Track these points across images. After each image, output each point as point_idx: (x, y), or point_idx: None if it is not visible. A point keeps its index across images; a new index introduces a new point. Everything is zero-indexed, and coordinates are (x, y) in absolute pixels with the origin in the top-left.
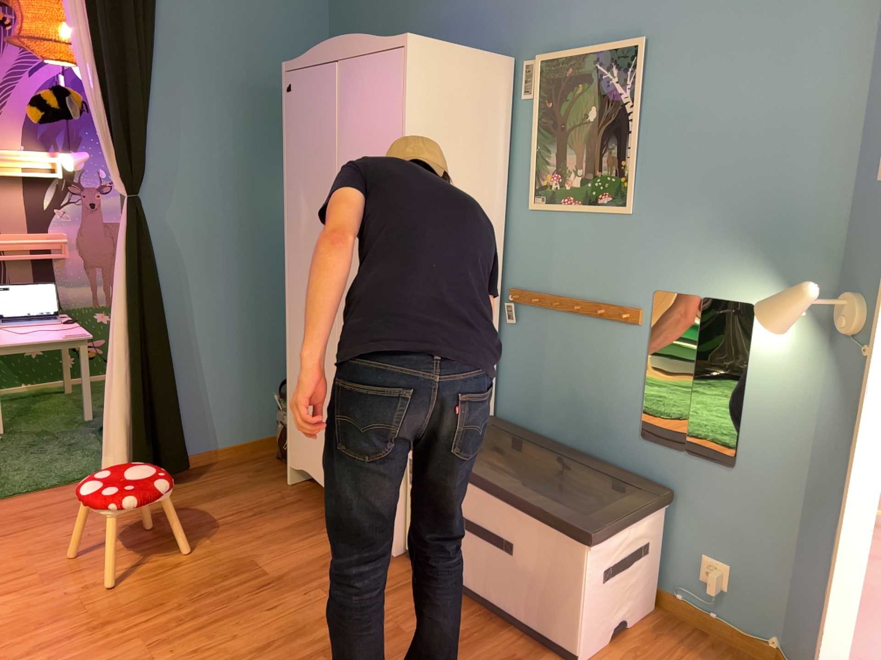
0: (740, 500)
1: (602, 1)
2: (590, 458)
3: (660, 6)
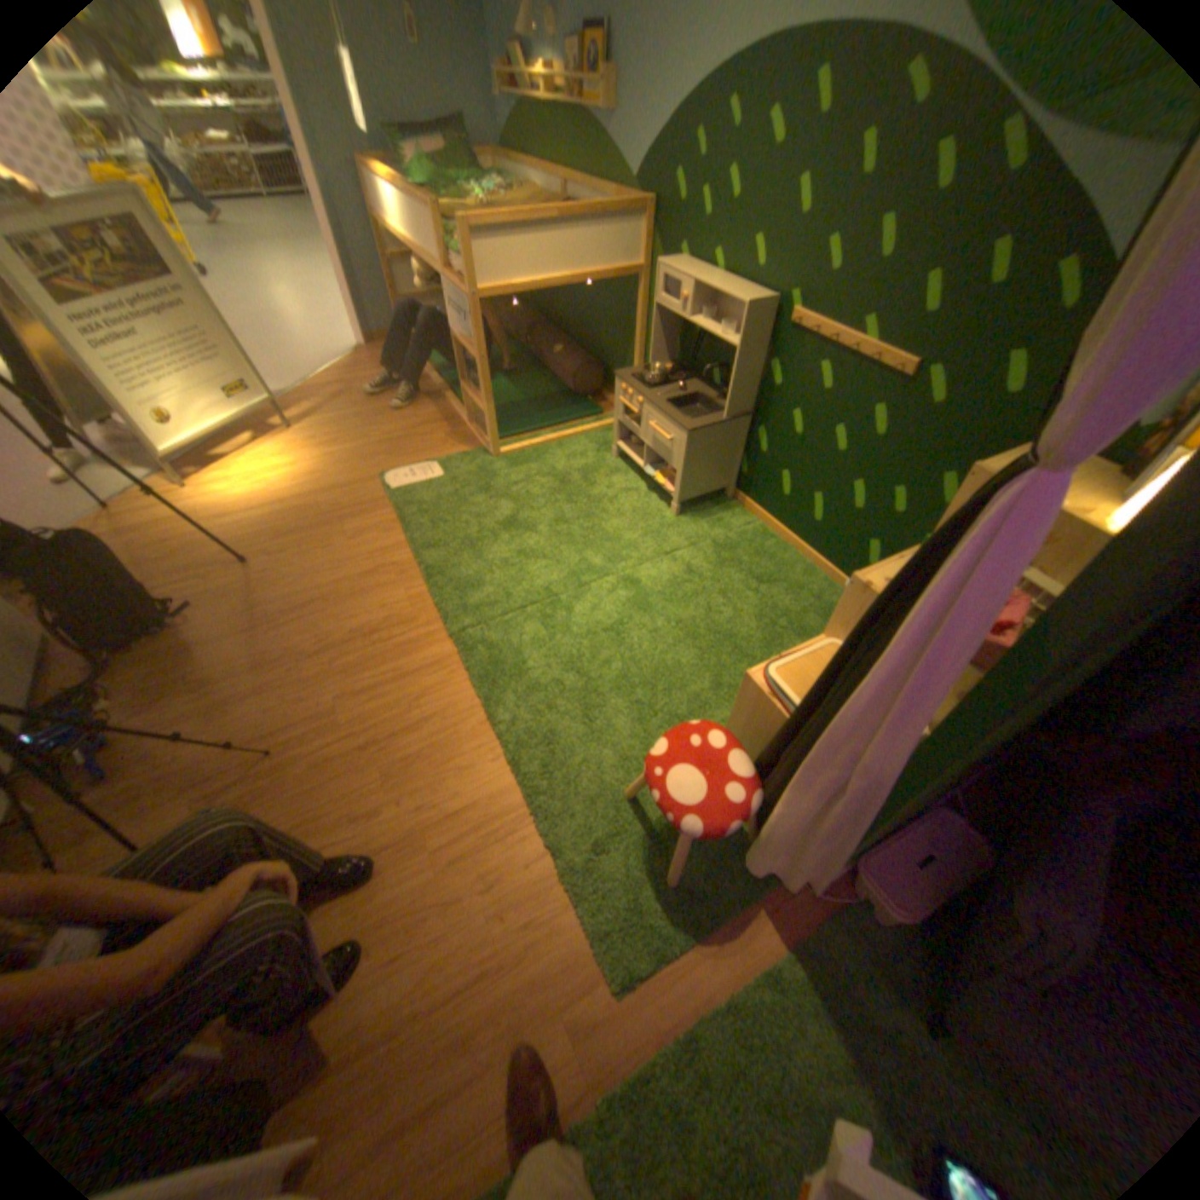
0: None
1: None
2: None
3: None
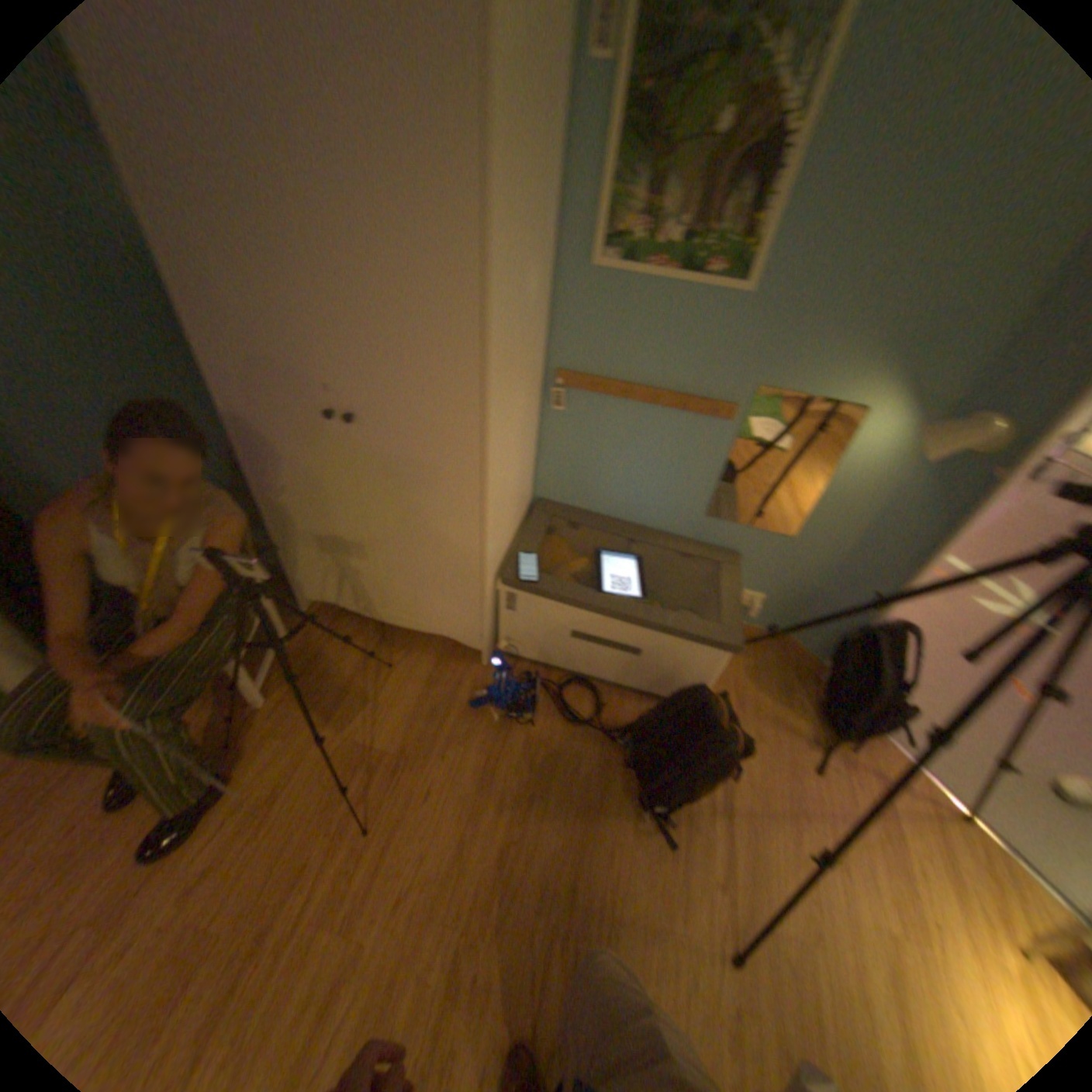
0: (790, 557)
1: None
2: (654, 538)
3: None
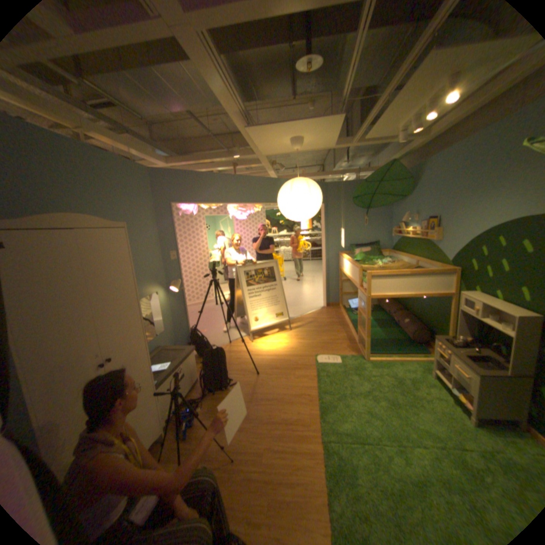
0: (166, 336)
1: (98, 211)
2: None
3: (118, 218)
